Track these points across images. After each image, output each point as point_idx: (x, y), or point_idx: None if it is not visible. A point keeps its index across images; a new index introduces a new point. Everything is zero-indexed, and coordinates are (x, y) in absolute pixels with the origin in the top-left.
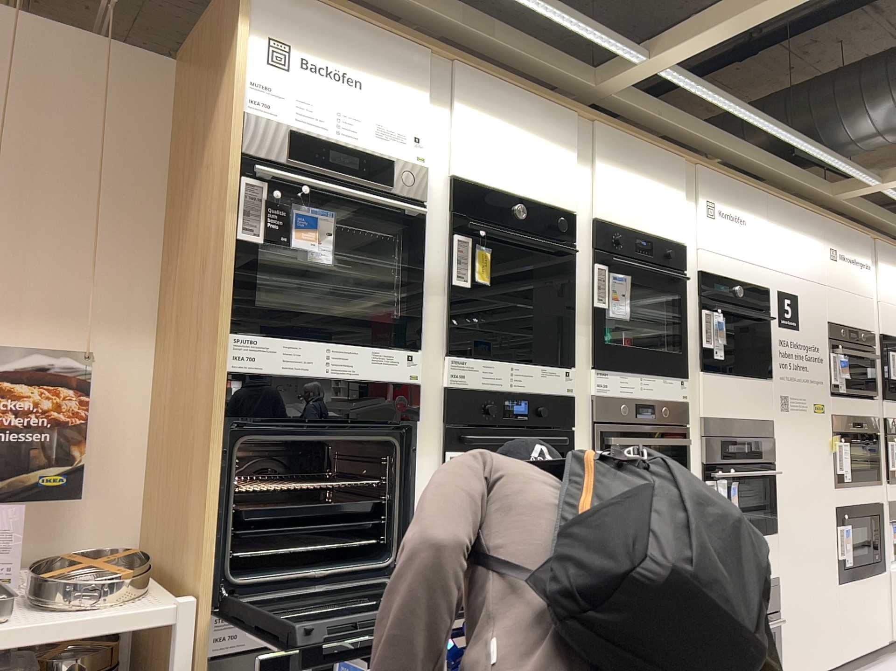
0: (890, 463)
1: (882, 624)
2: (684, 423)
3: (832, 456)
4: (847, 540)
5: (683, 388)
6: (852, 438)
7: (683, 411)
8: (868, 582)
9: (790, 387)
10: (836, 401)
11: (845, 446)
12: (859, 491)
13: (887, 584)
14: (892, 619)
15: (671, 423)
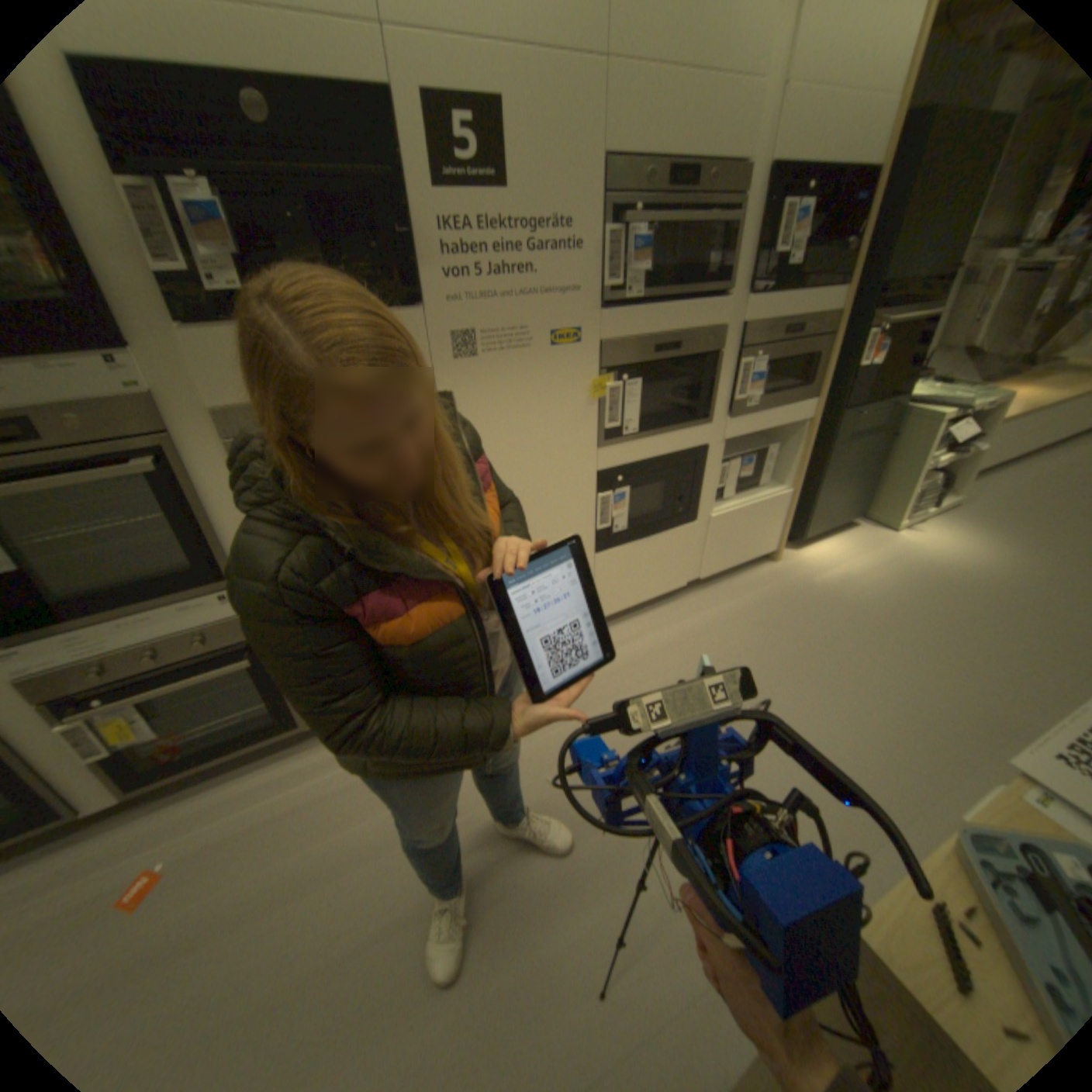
0: (738, 393)
1: (676, 573)
2: (158, 430)
3: (596, 407)
4: (617, 507)
5: (116, 369)
6: (656, 370)
7: (137, 412)
8: (657, 540)
9: (482, 313)
10: (619, 317)
11: (633, 387)
12: (659, 442)
13: (699, 531)
14: (700, 562)
15: (106, 438)
